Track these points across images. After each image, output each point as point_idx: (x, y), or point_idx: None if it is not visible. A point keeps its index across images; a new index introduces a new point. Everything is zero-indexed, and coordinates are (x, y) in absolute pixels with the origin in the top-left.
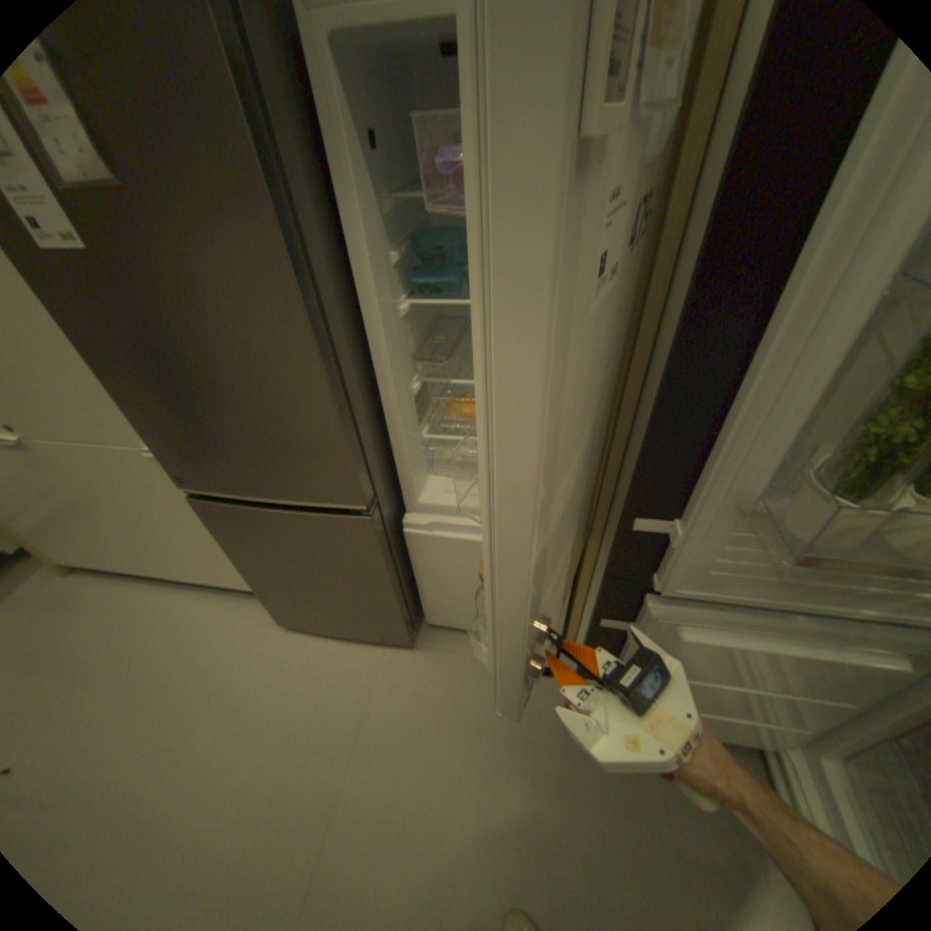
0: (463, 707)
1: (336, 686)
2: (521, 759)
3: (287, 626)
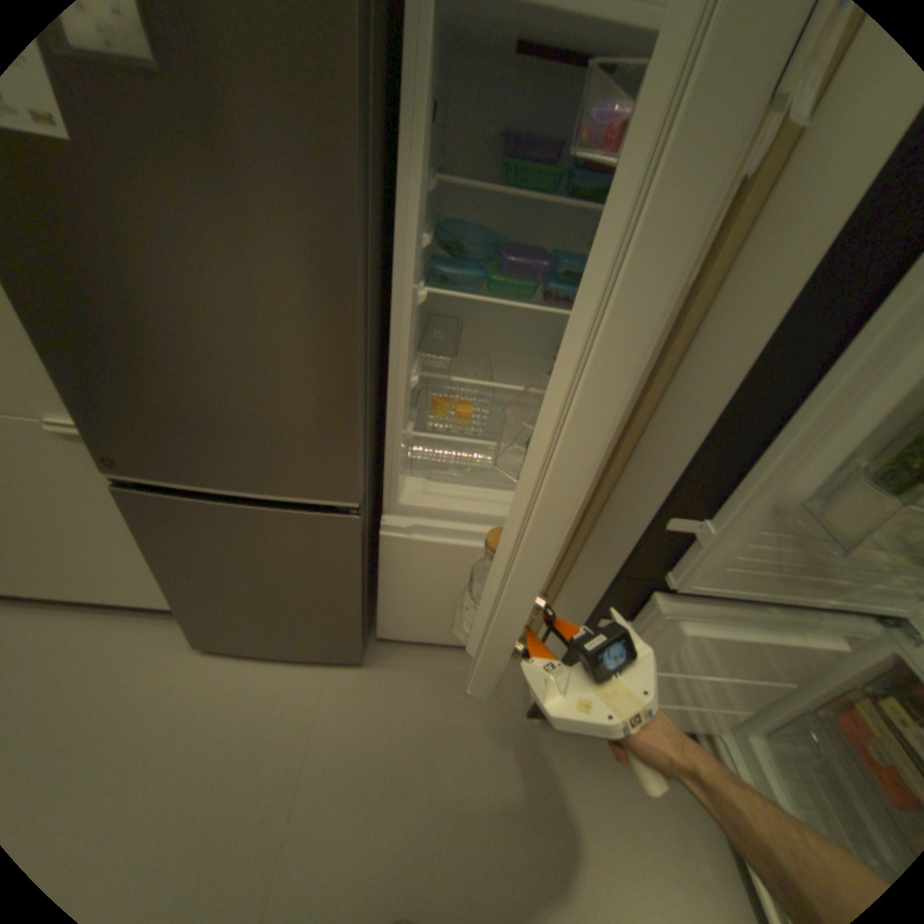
0: (420, 726)
1: (270, 716)
2: (485, 774)
3: (202, 649)
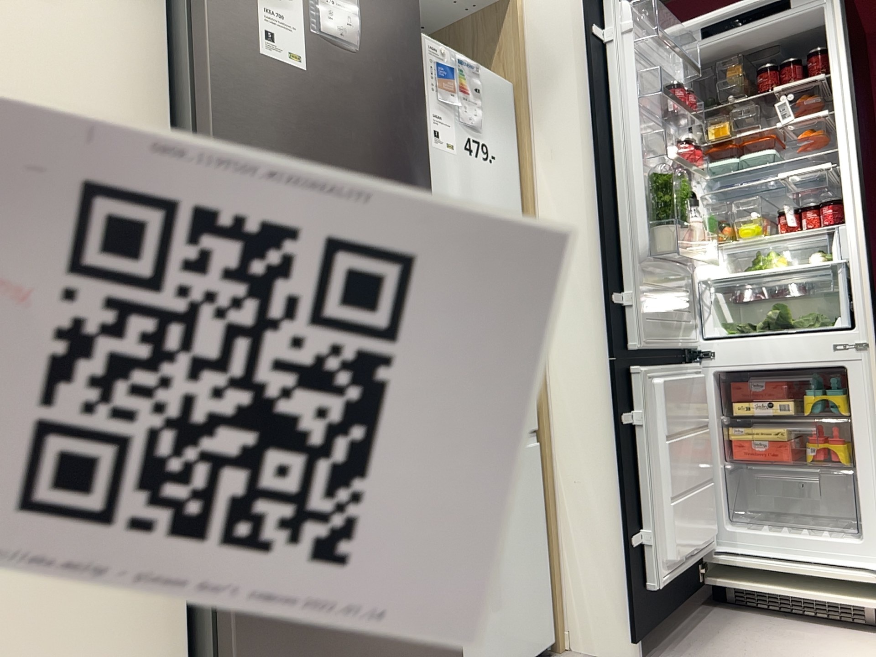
0: None
1: None
2: None
3: None
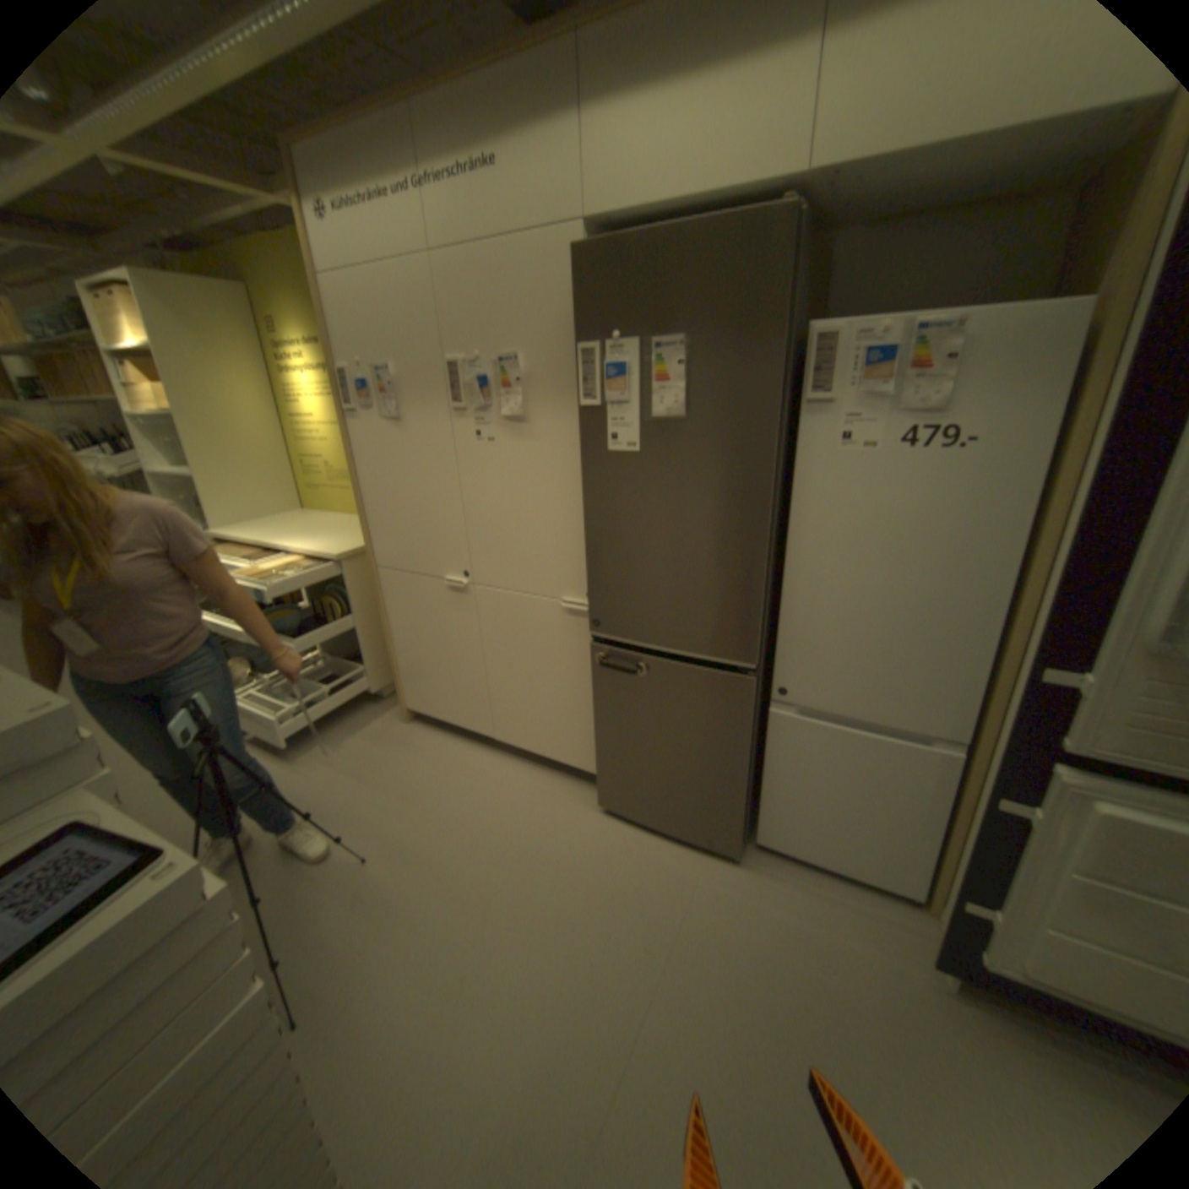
0: (800, 940)
1: (656, 878)
2: (877, 1014)
3: (605, 811)
